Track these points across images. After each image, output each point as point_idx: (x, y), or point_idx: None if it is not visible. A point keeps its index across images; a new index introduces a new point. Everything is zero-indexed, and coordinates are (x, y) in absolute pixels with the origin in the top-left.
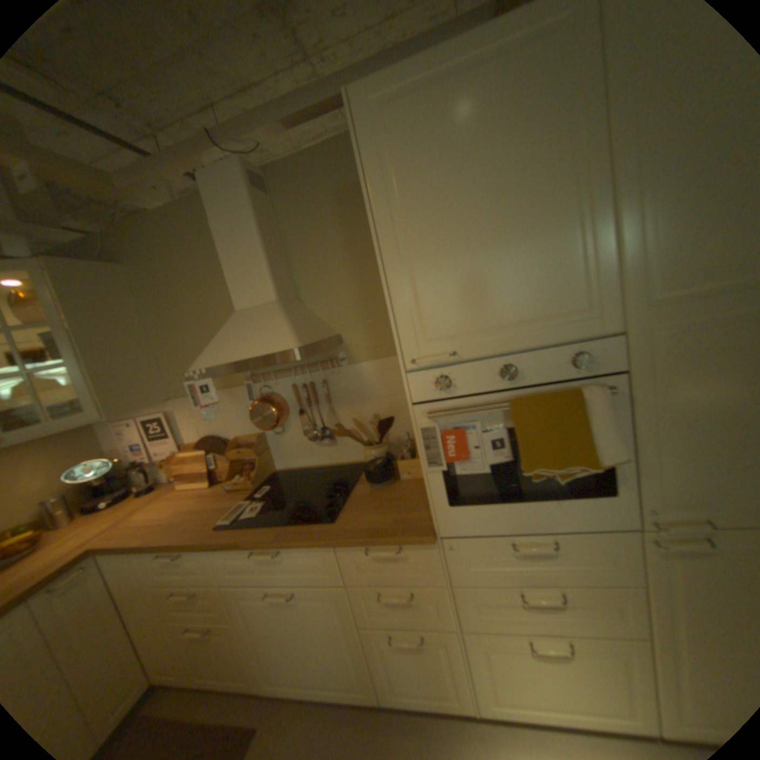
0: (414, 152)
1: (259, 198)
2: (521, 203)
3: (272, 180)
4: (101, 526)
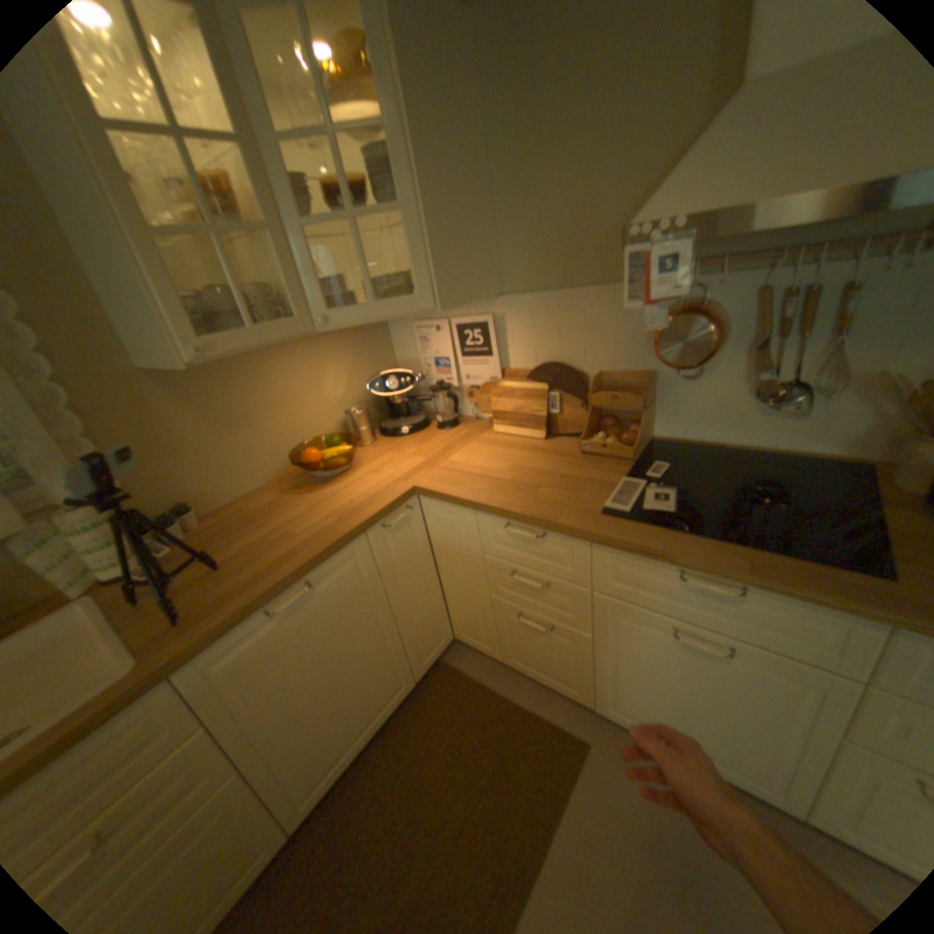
0: None
1: None
2: None
3: None
4: (412, 457)
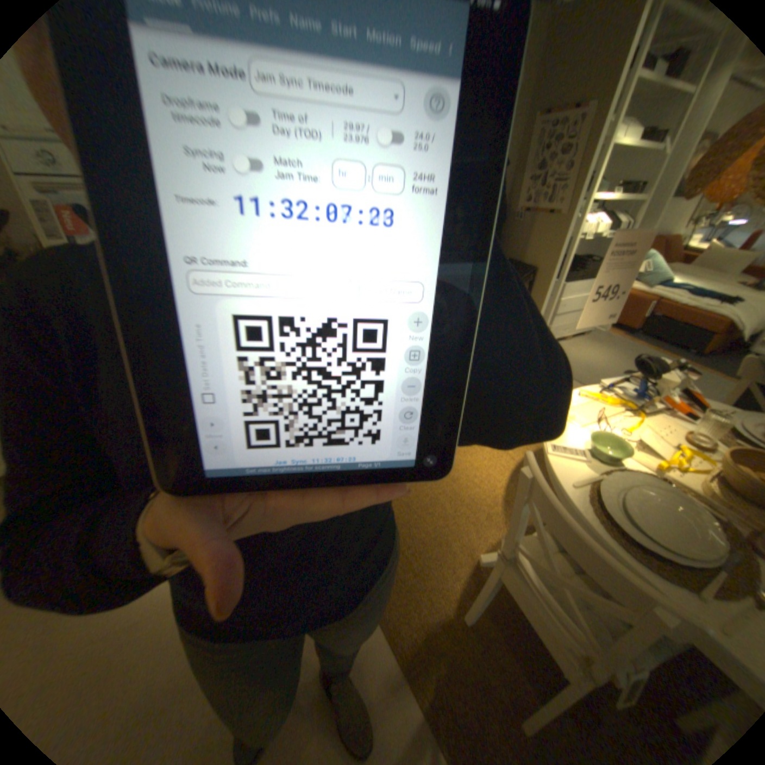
0: None
1: None
2: None
3: None
4: None
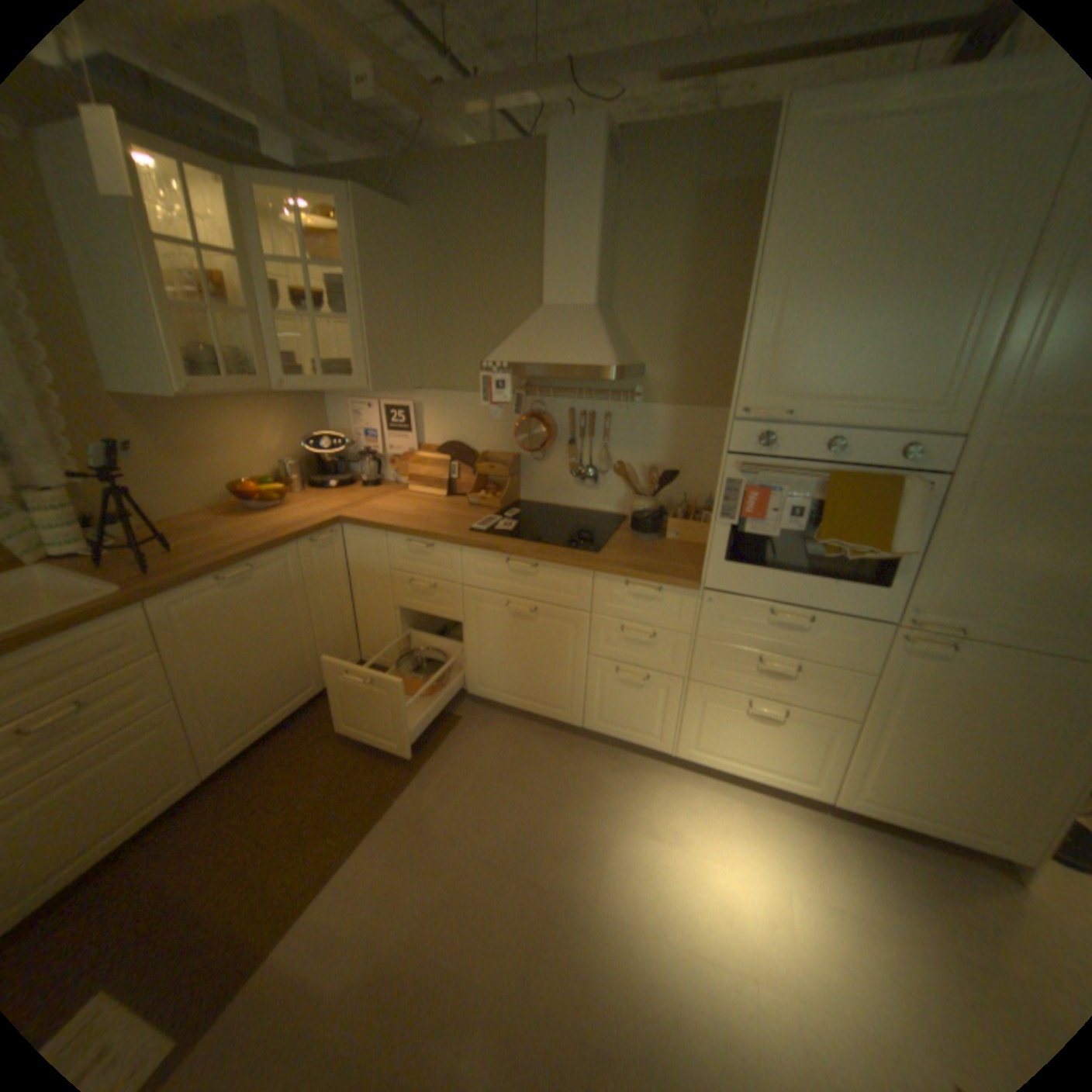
0: (835, 190)
1: (610, 170)
2: (922, 276)
3: (627, 148)
4: (339, 501)
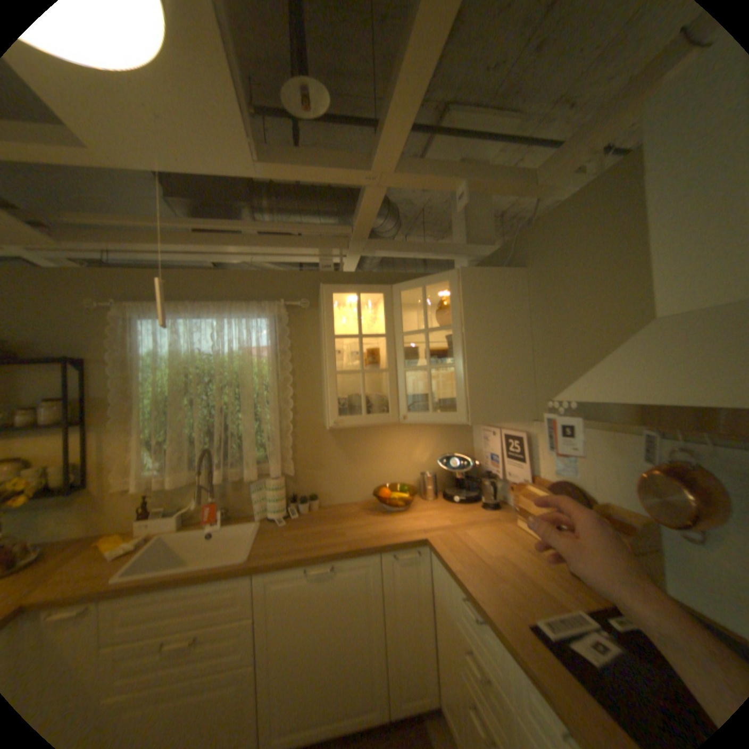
0: None
1: None
2: None
3: None
4: (446, 519)
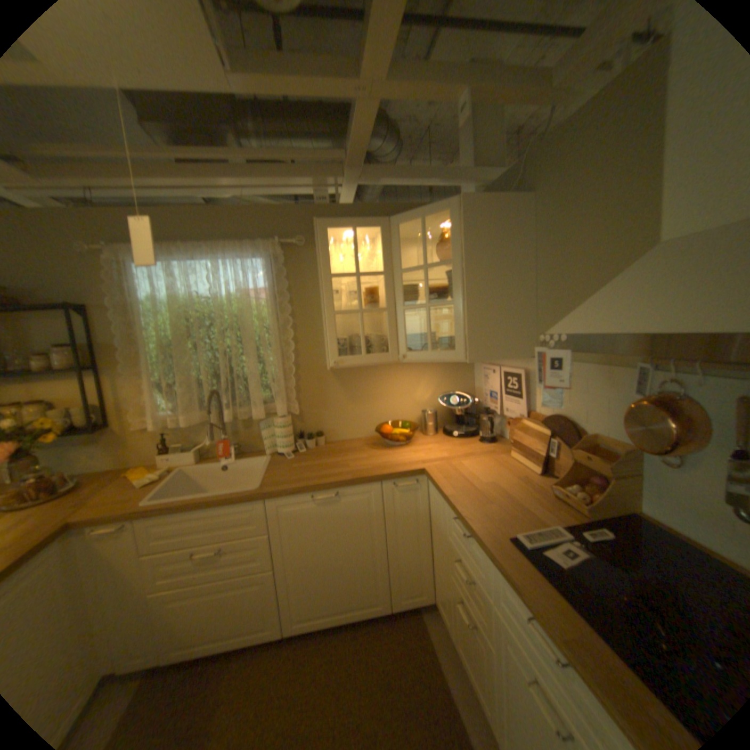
0: None
1: None
2: None
3: None
4: (443, 452)
